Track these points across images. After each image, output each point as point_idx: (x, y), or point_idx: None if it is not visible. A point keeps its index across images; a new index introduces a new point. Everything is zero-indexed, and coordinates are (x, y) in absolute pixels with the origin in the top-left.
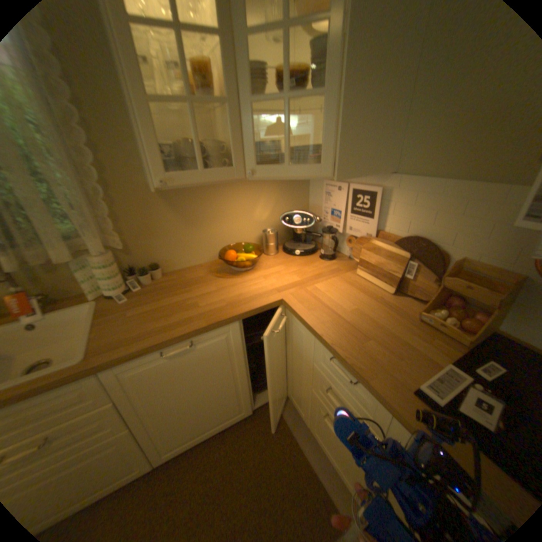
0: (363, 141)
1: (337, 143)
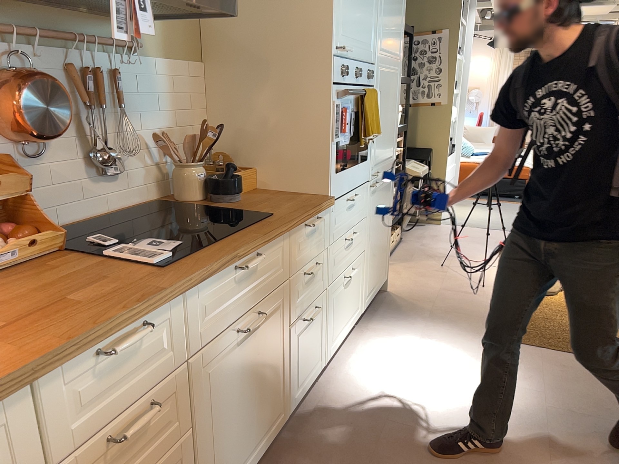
0: None
1: None
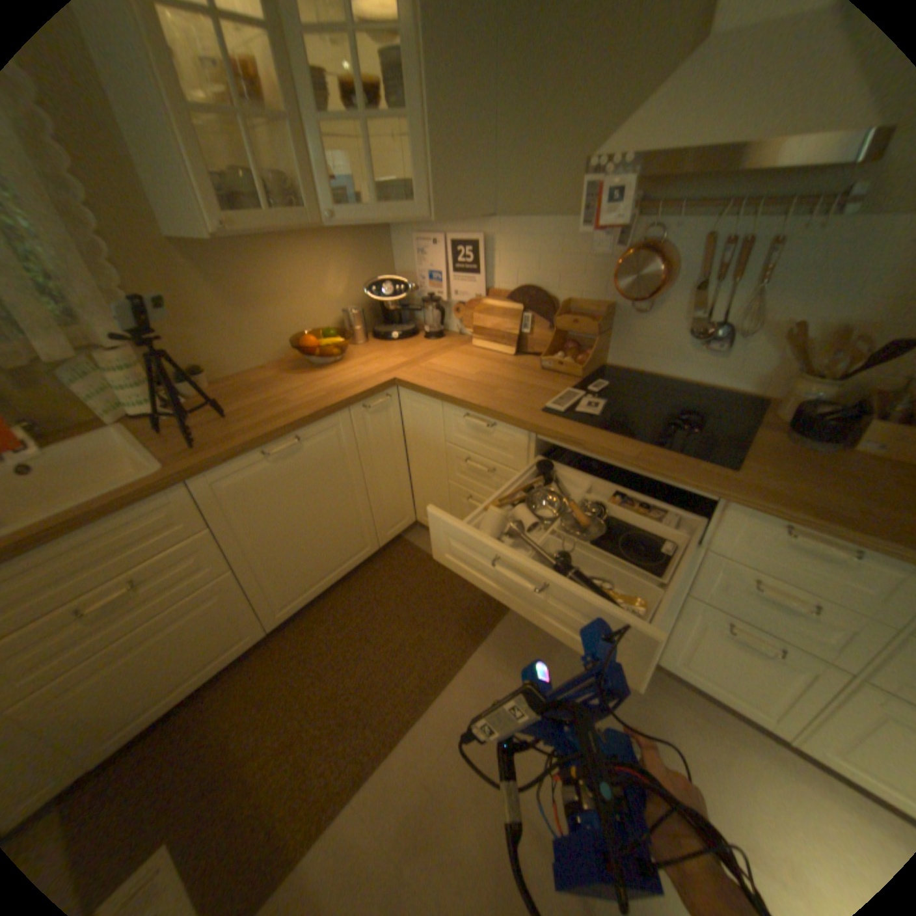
0: (453, 175)
1: (426, 177)
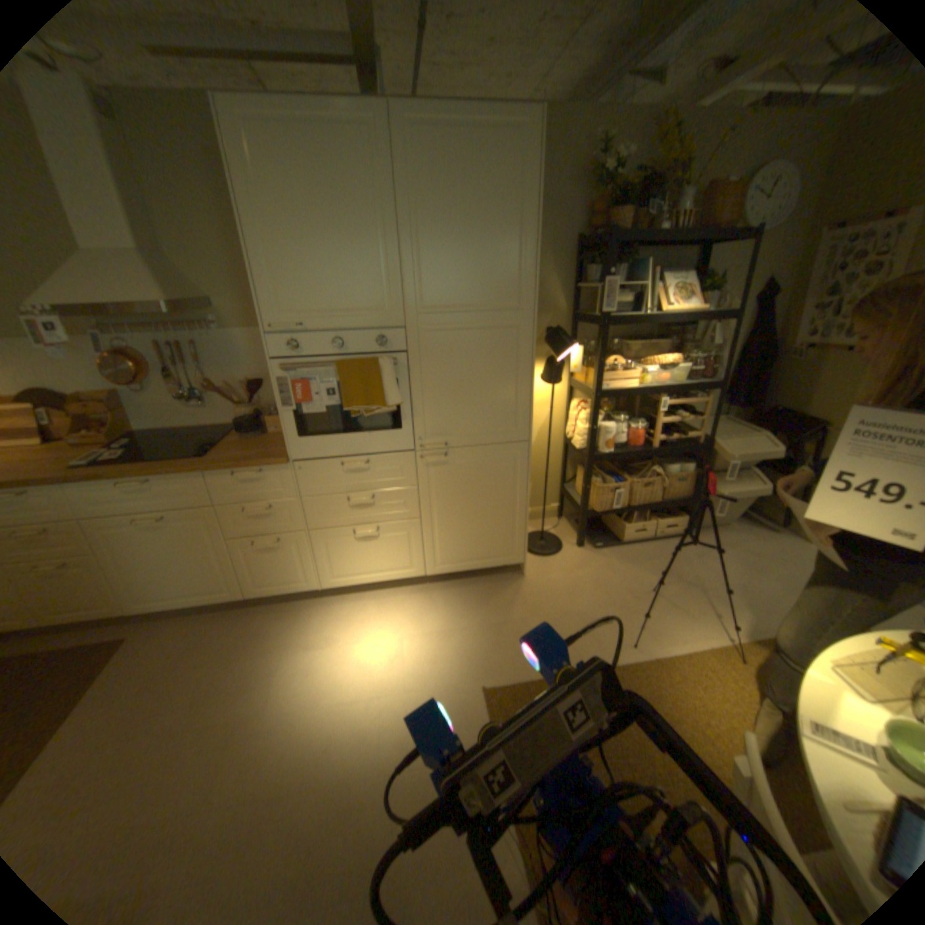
0: None
1: None
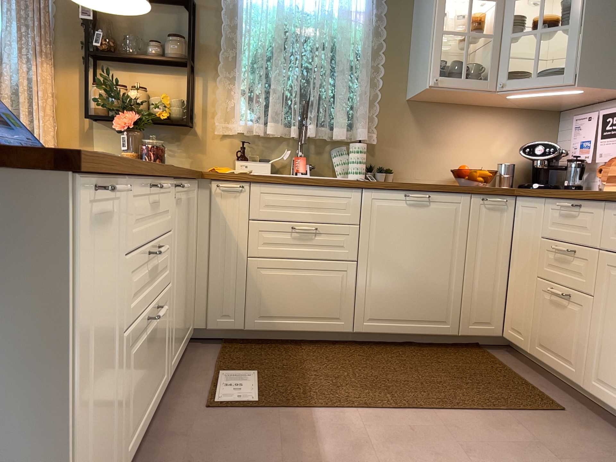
0: (602, 59)
1: (577, 60)
